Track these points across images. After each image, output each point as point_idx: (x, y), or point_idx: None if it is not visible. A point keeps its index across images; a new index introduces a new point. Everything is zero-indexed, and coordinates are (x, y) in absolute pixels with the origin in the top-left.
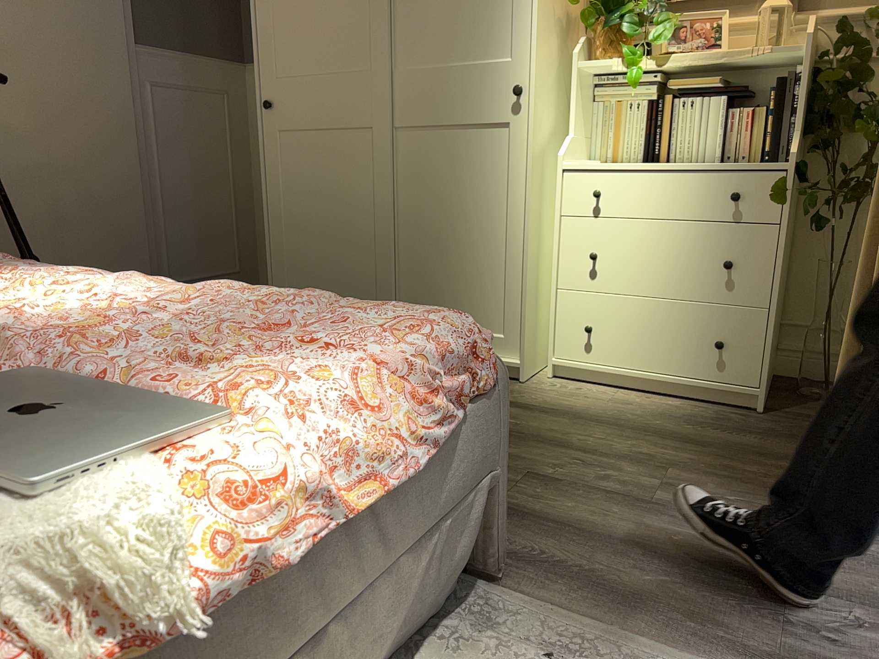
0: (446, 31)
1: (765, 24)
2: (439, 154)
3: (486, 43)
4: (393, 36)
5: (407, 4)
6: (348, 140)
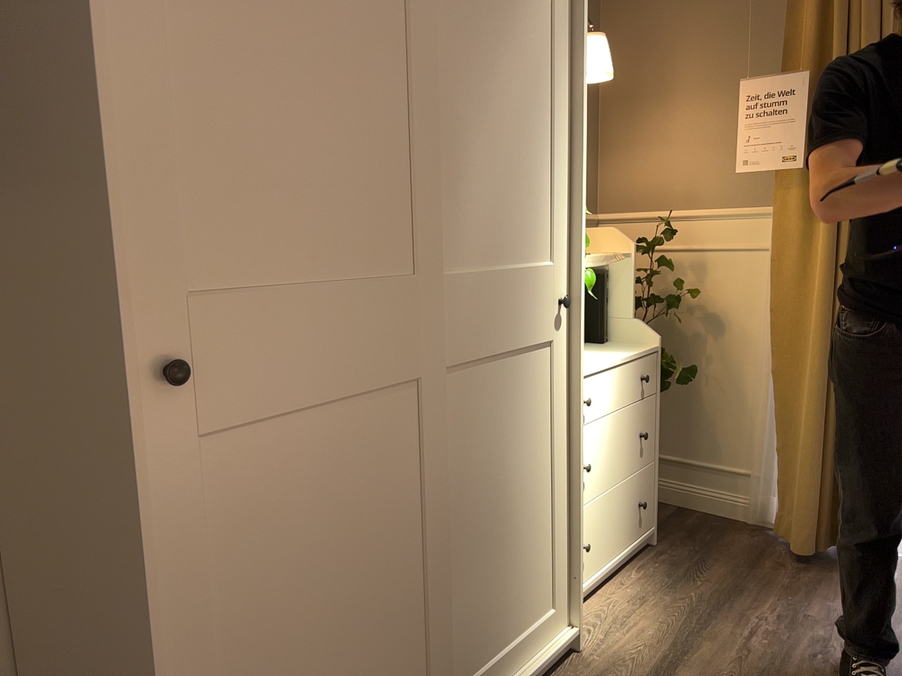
0: (496, 216)
1: None
2: (490, 398)
3: (532, 239)
4: (437, 214)
5: (450, 163)
6: (375, 411)
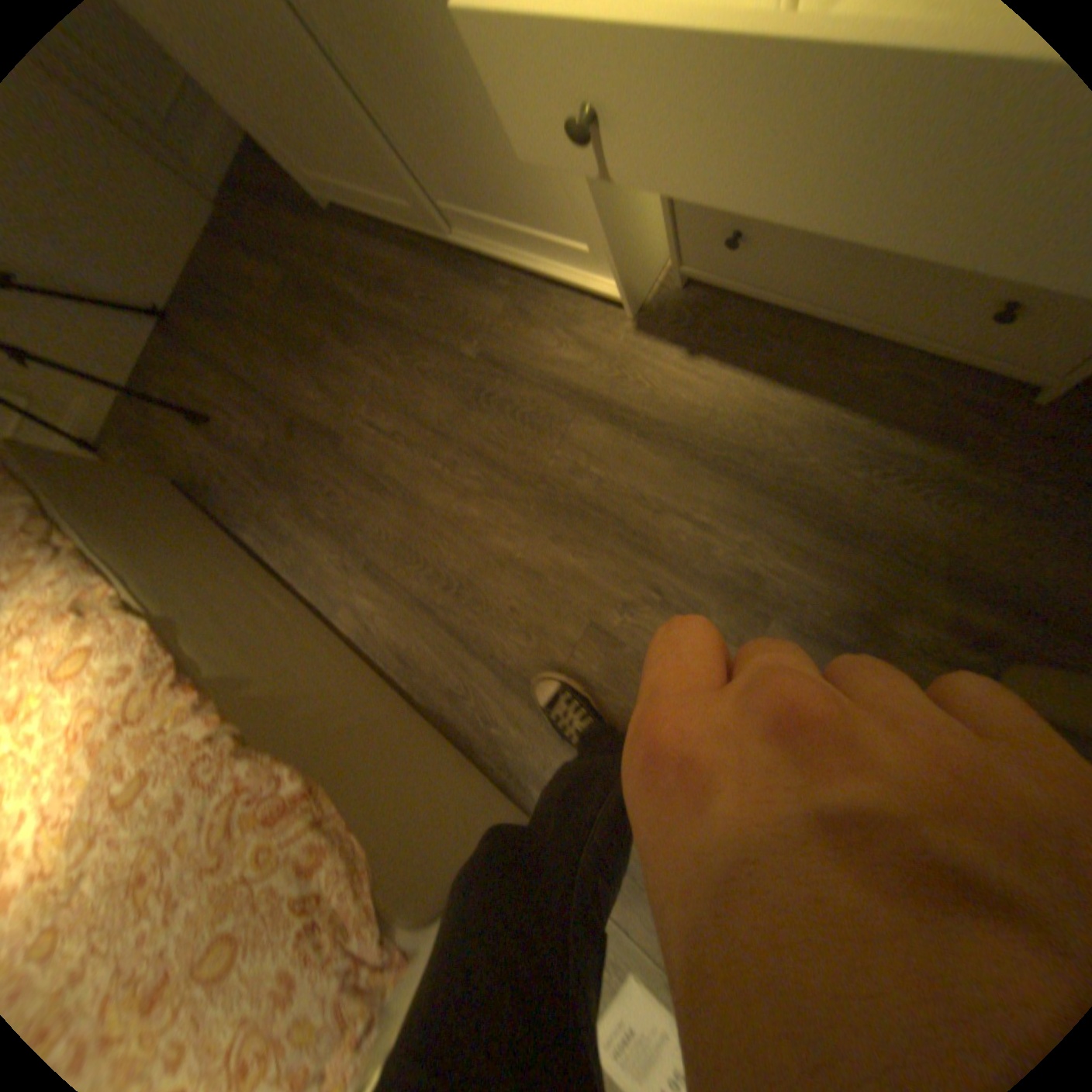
0: None
1: None
2: None
3: None
4: None
5: None
6: None
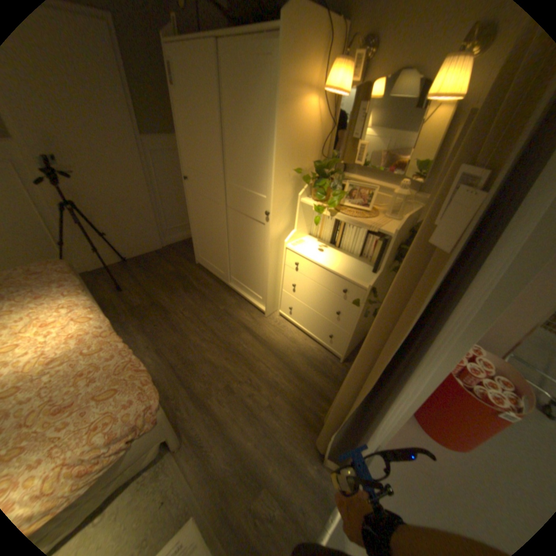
0: (244, 173)
1: (393, 201)
2: (242, 224)
3: (257, 186)
4: (225, 167)
5: (230, 154)
6: (212, 205)
